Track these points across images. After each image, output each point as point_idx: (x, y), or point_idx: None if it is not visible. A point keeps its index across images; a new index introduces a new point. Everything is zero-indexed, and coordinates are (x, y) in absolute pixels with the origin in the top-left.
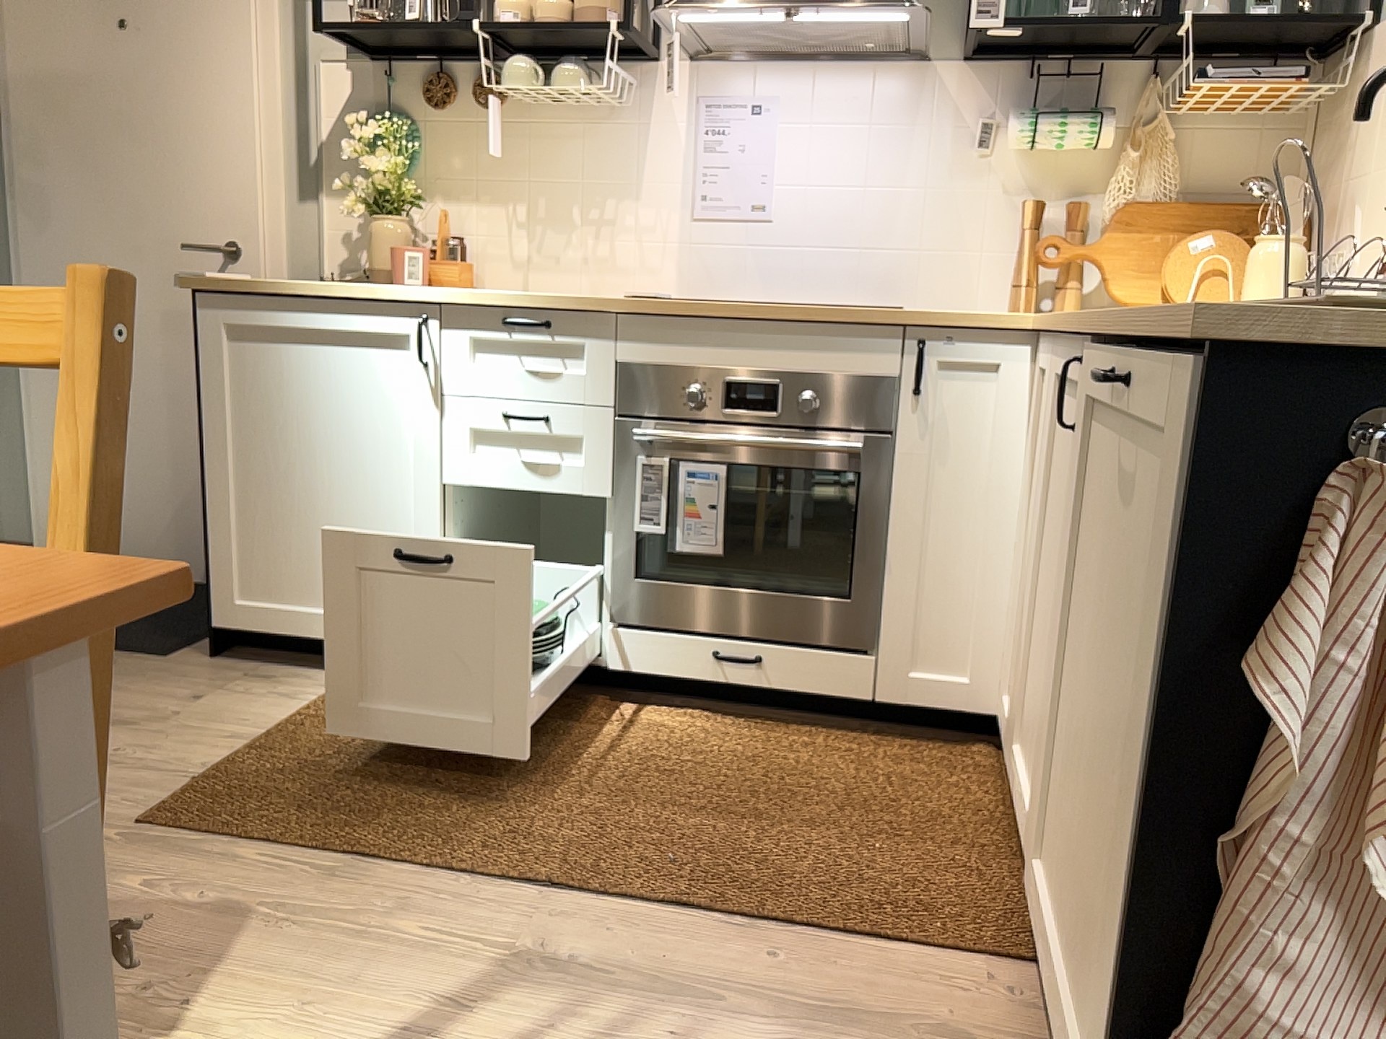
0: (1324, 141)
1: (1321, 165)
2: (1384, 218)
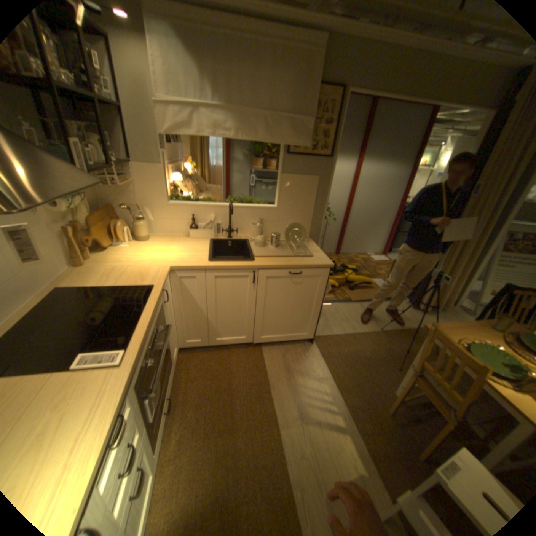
0: (113, 185)
1: (114, 191)
2: (167, 211)
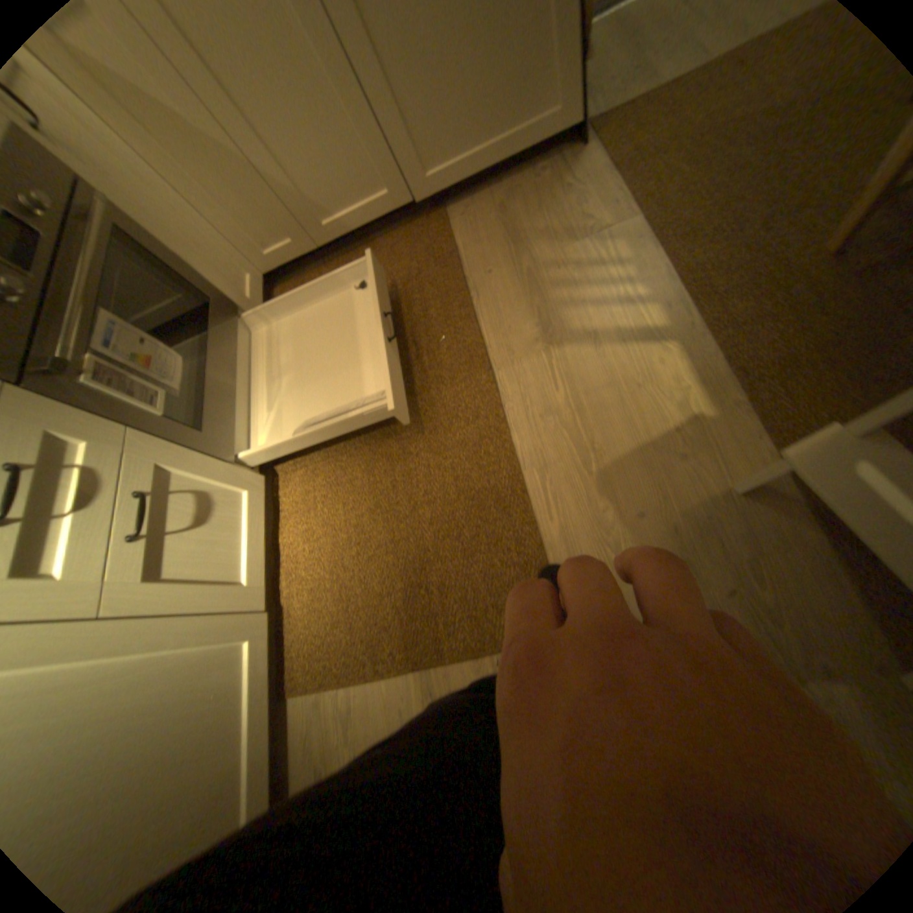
0: None
1: None
2: None
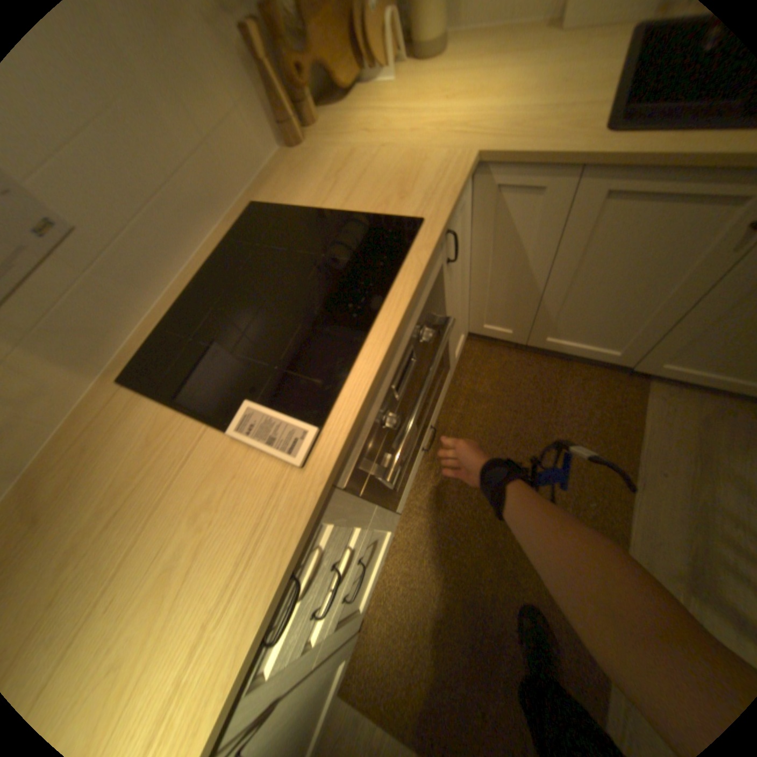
0: None
1: None
2: None
